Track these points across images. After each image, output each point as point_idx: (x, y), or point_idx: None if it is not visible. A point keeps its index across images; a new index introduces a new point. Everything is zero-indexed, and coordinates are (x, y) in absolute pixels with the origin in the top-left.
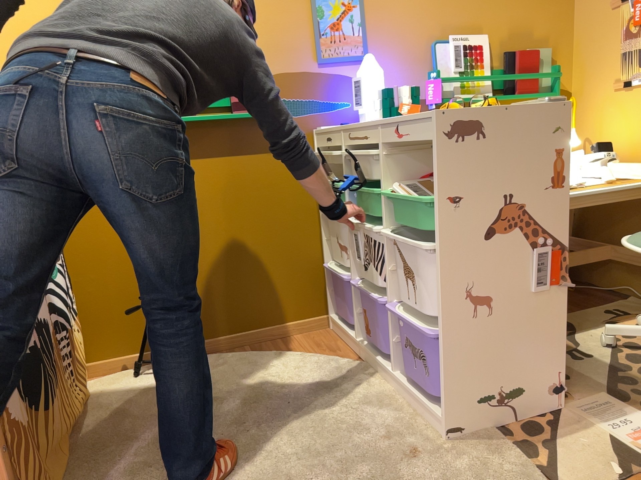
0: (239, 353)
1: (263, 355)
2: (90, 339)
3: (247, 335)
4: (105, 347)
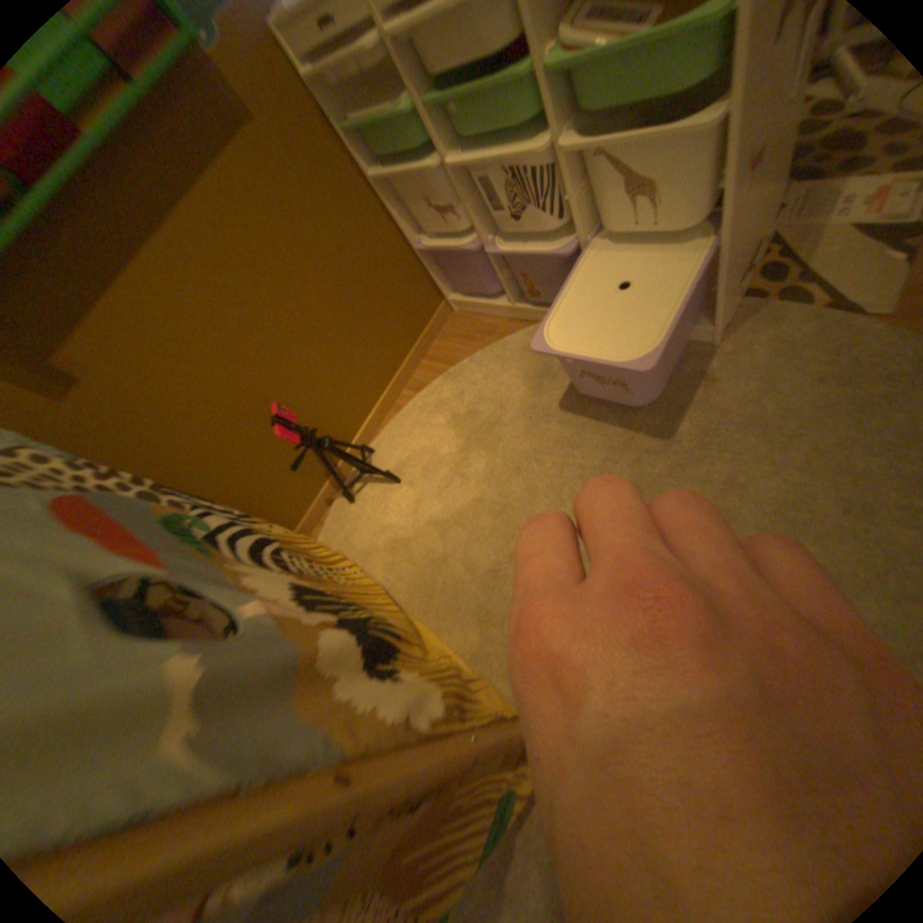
0: (414, 405)
1: (437, 389)
2: (279, 515)
3: (397, 383)
4: (298, 507)
